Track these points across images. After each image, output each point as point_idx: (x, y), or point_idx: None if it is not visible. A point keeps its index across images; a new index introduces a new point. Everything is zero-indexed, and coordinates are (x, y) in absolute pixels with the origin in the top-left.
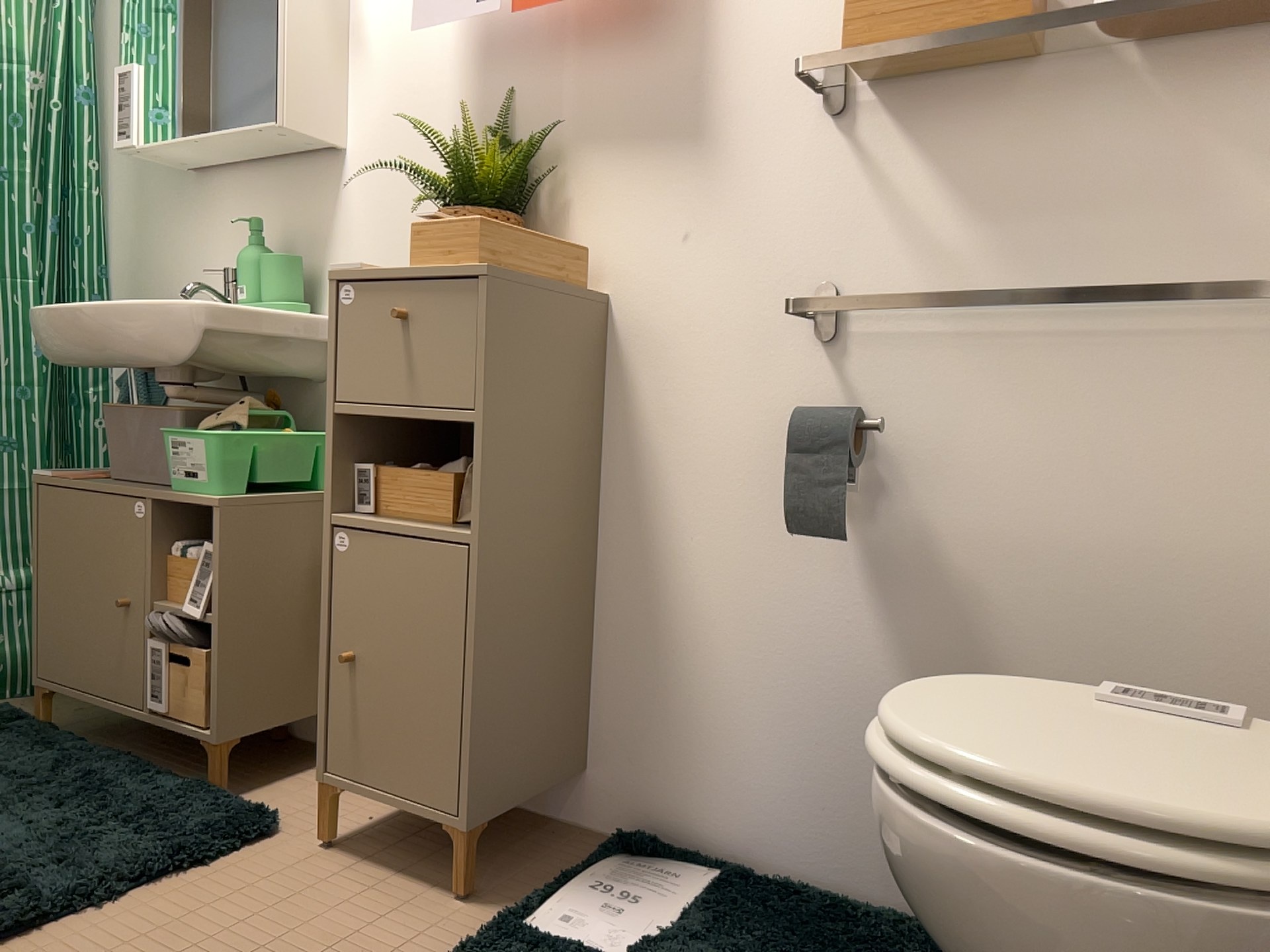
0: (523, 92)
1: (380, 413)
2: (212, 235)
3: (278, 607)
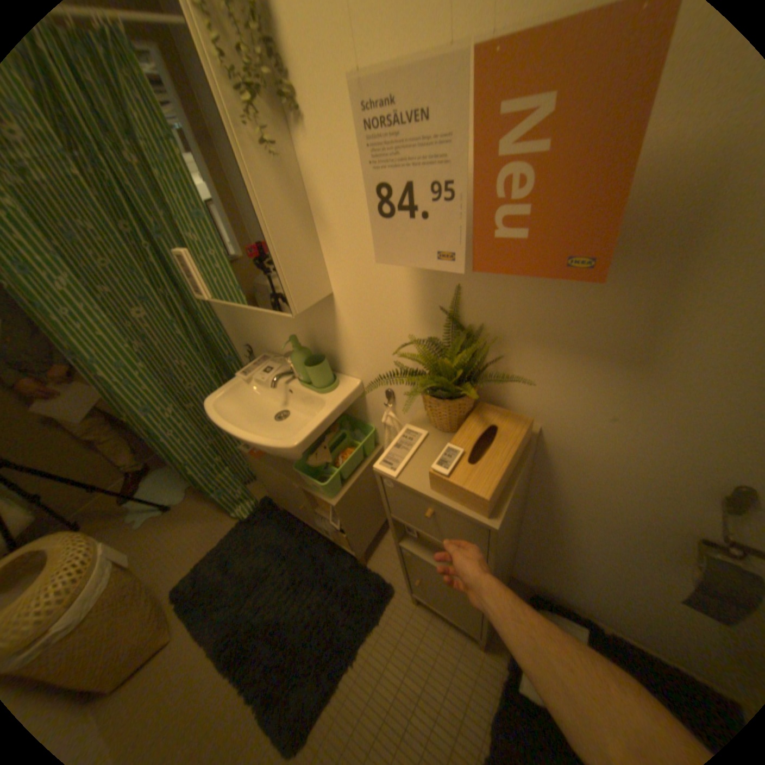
0: (469, 288)
1: (422, 532)
2: (264, 317)
3: (367, 509)
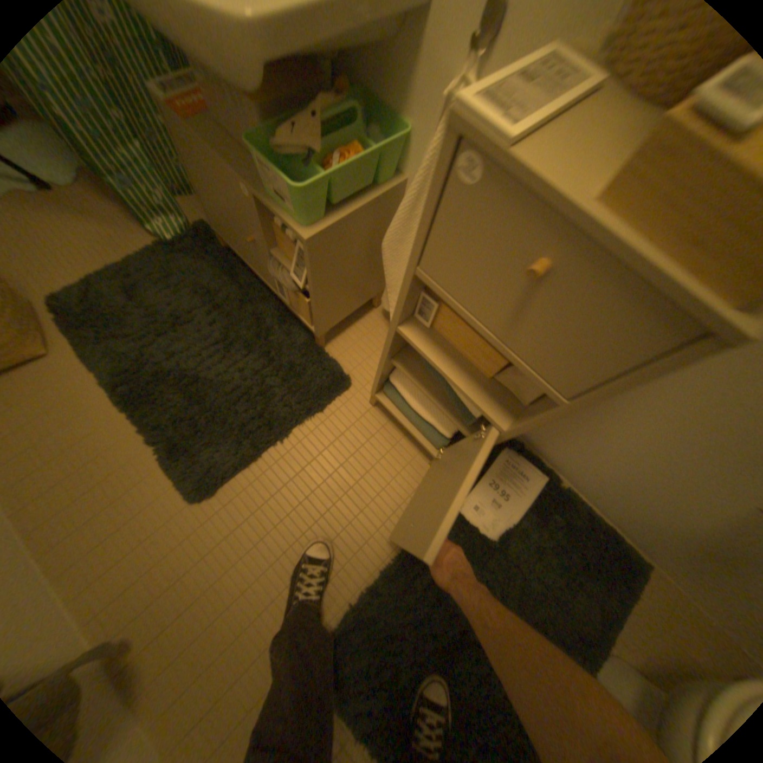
0: None
1: (466, 312)
2: None
3: (350, 274)
